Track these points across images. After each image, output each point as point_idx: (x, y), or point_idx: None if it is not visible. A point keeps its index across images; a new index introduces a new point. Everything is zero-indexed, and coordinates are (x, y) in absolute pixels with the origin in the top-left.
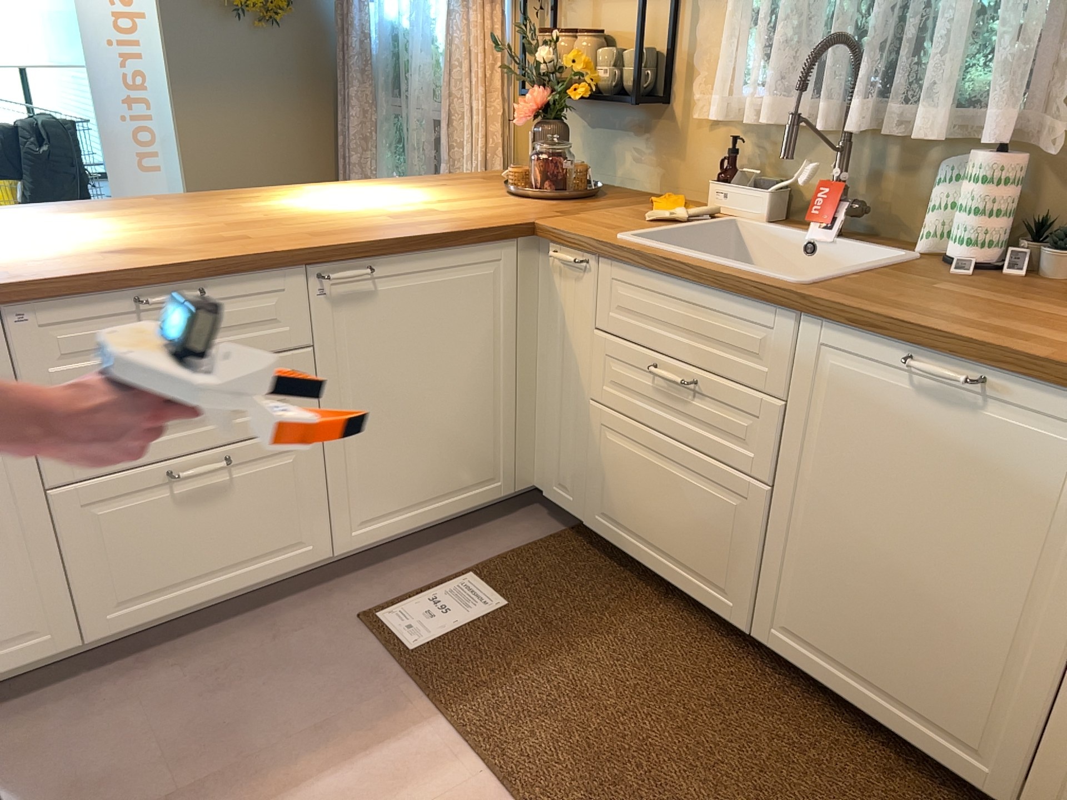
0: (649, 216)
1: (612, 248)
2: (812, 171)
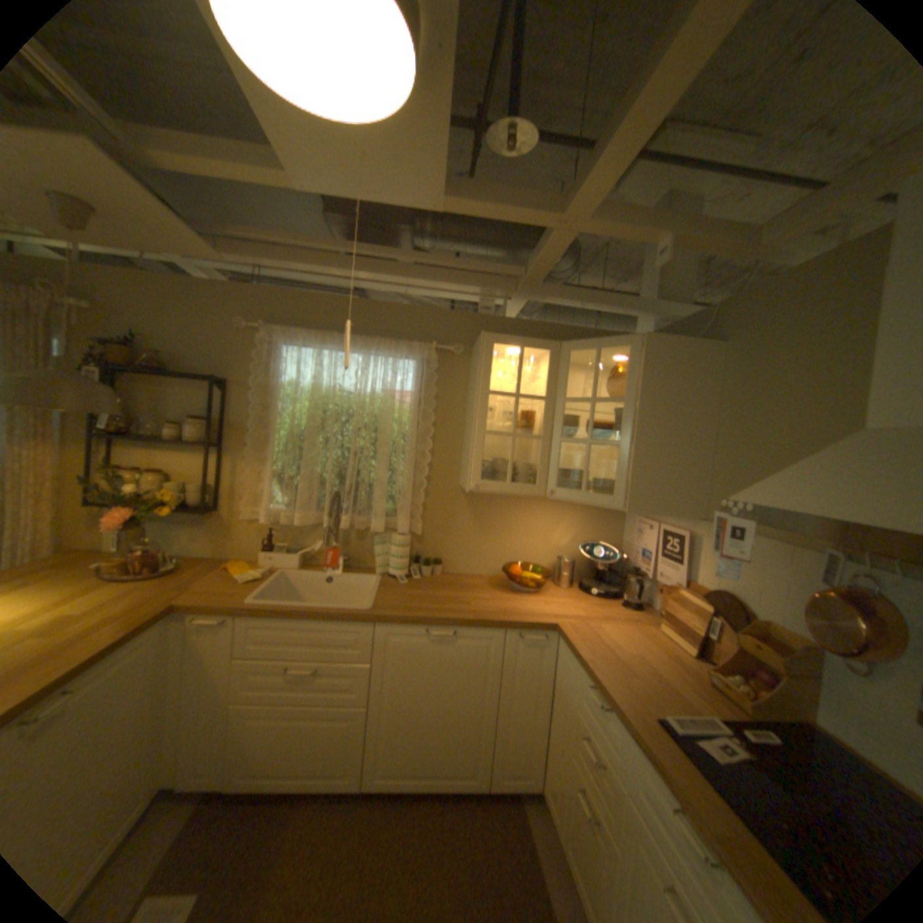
0: (236, 579)
1: (249, 612)
2: (321, 543)
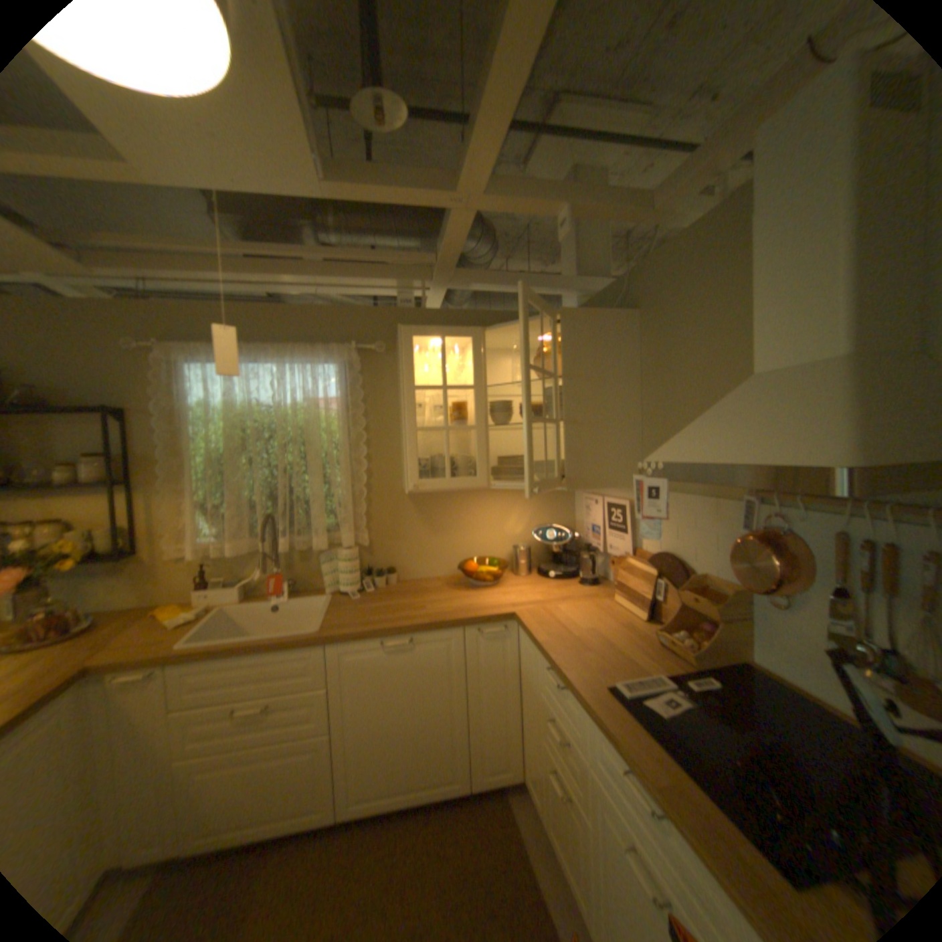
0: (165, 627)
1: (179, 659)
2: (261, 572)
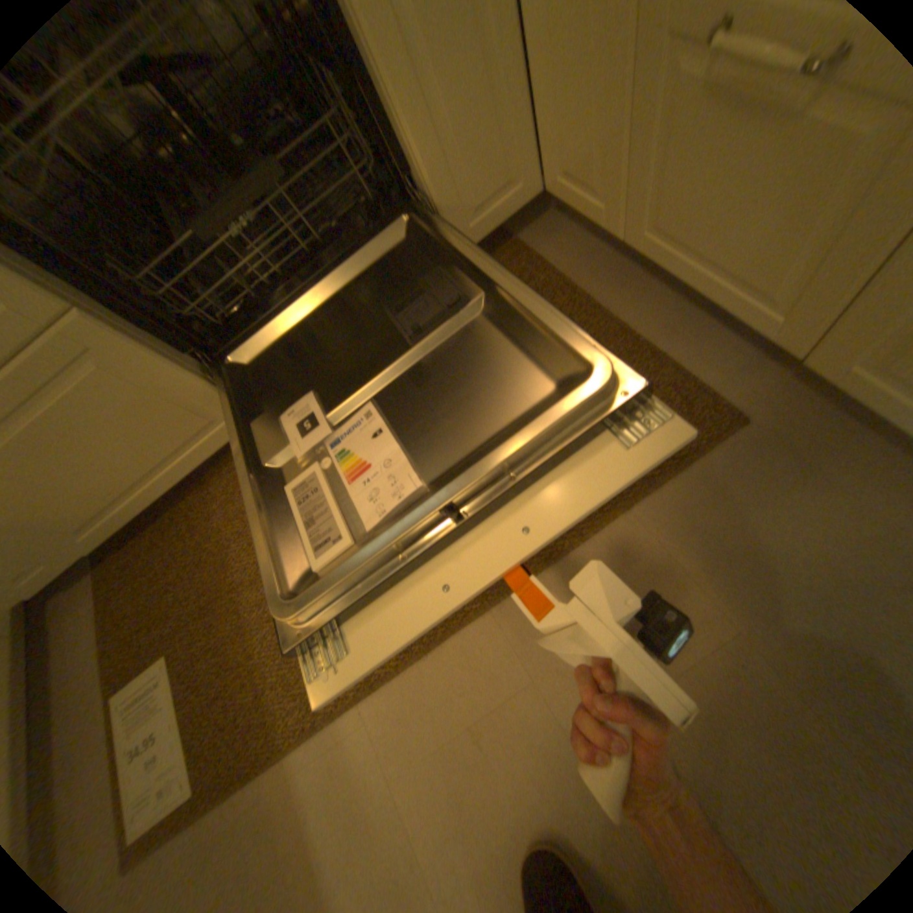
0: None
1: None
2: None
